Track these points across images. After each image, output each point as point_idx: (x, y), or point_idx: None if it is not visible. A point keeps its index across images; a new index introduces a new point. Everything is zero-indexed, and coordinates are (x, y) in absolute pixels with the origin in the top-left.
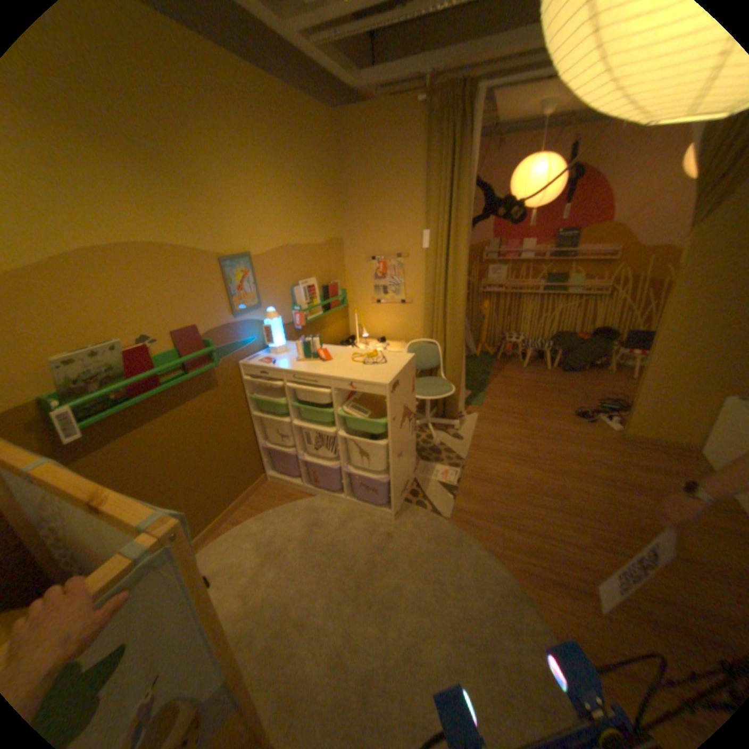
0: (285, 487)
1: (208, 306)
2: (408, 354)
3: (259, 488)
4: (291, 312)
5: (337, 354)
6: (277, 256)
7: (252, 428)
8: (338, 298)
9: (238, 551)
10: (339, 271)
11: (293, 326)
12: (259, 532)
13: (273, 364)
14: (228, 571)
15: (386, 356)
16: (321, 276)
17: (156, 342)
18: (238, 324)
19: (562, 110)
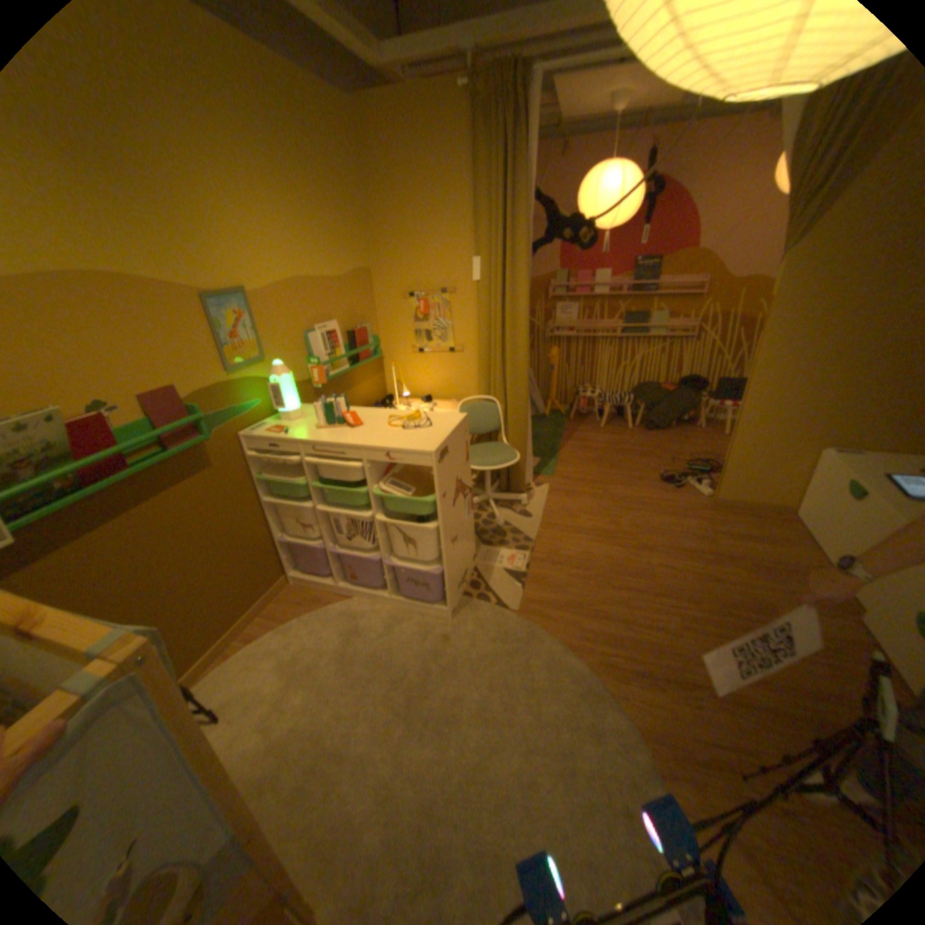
0: (313, 590)
1: (190, 359)
2: (459, 414)
3: (279, 594)
4: (308, 367)
5: (369, 418)
6: (283, 292)
7: (265, 518)
8: (368, 347)
9: (254, 674)
10: (368, 312)
11: (312, 385)
12: (281, 648)
13: (285, 433)
14: (242, 699)
15: (432, 418)
16: (345, 319)
17: (118, 409)
18: (235, 383)
19: (637, 108)
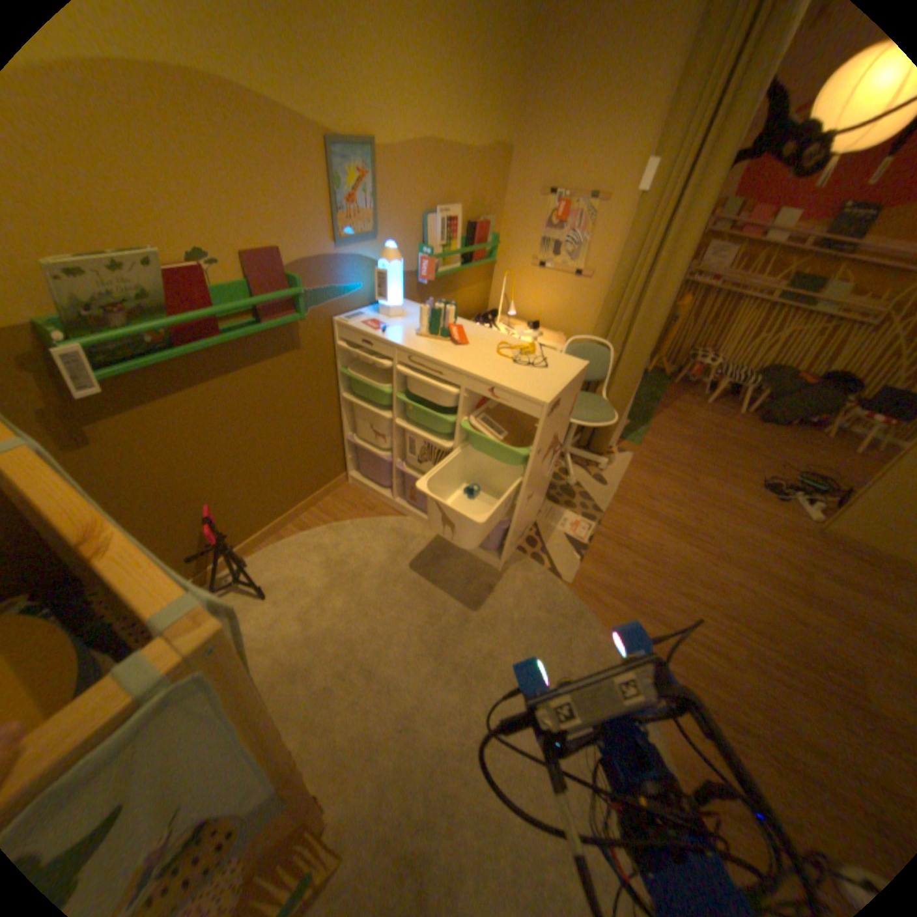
0: (369, 496)
1: (301, 219)
2: (580, 361)
3: (337, 489)
4: (418, 256)
5: (476, 337)
6: (415, 155)
7: (340, 413)
8: (487, 246)
9: (303, 564)
10: (497, 203)
11: (417, 278)
12: (332, 546)
13: (383, 332)
14: (289, 585)
15: (548, 356)
16: (470, 205)
17: (218, 264)
18: (341, 259)
19: None
